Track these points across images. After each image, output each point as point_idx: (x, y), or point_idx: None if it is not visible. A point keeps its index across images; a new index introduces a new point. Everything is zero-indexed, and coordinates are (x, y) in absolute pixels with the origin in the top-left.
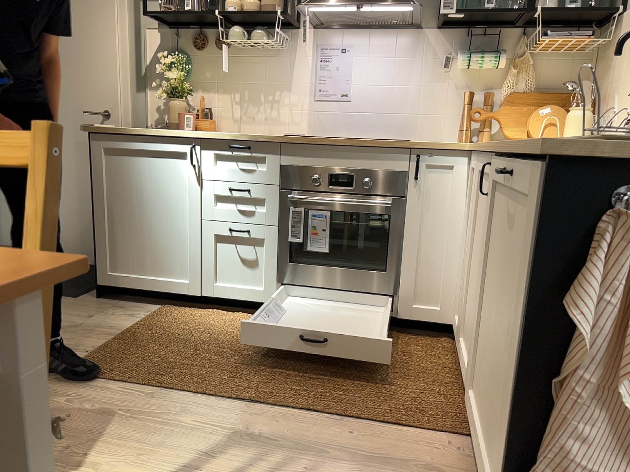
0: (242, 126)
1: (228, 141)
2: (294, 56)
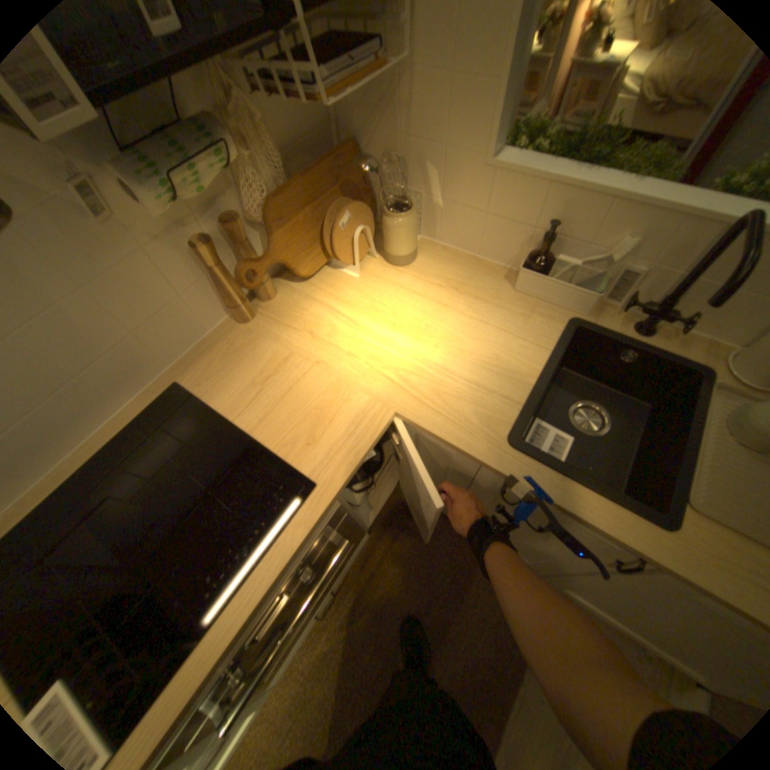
0: None
1: None
2: None
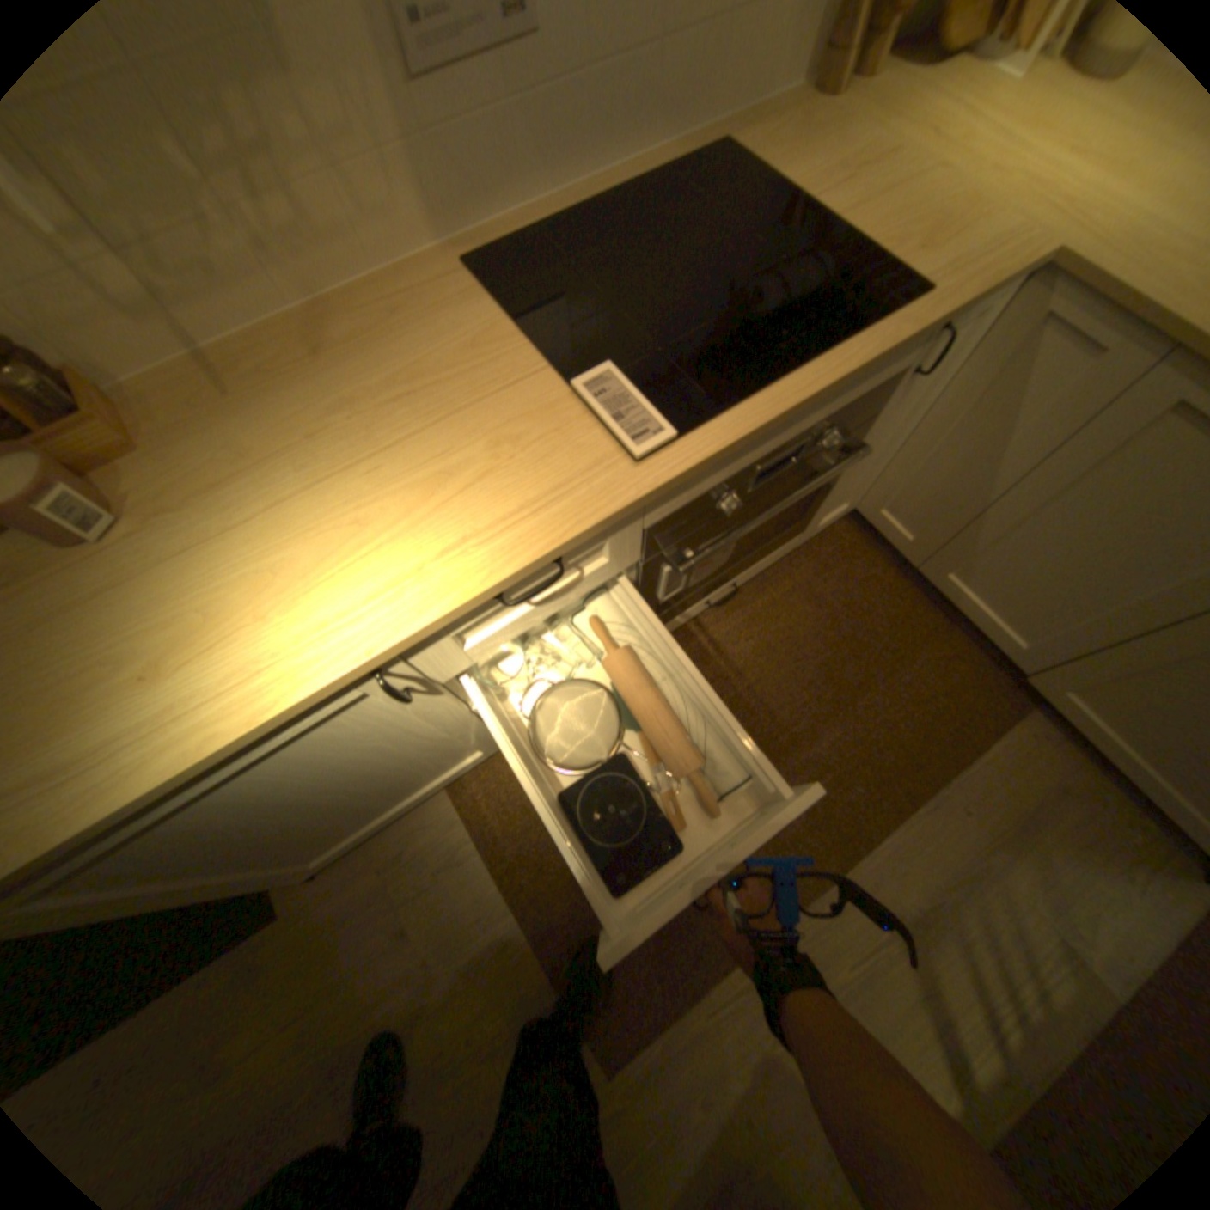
0: (177, 311)
1: (488, 592)
2: None
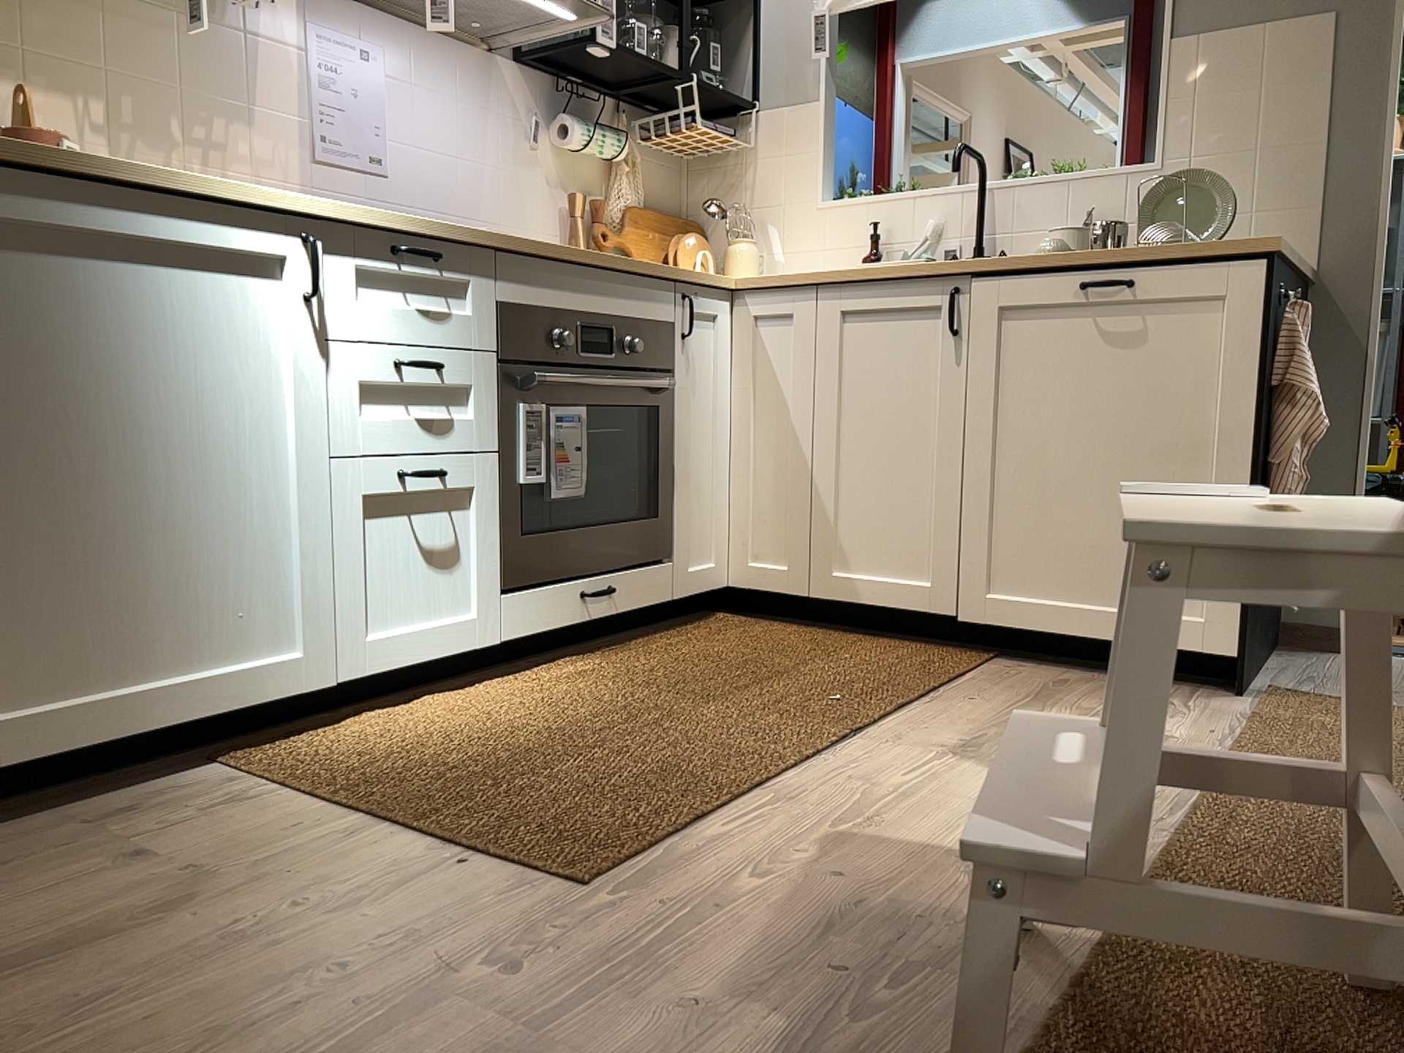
0: None
1: (394, 231)
2: (259, 35)
